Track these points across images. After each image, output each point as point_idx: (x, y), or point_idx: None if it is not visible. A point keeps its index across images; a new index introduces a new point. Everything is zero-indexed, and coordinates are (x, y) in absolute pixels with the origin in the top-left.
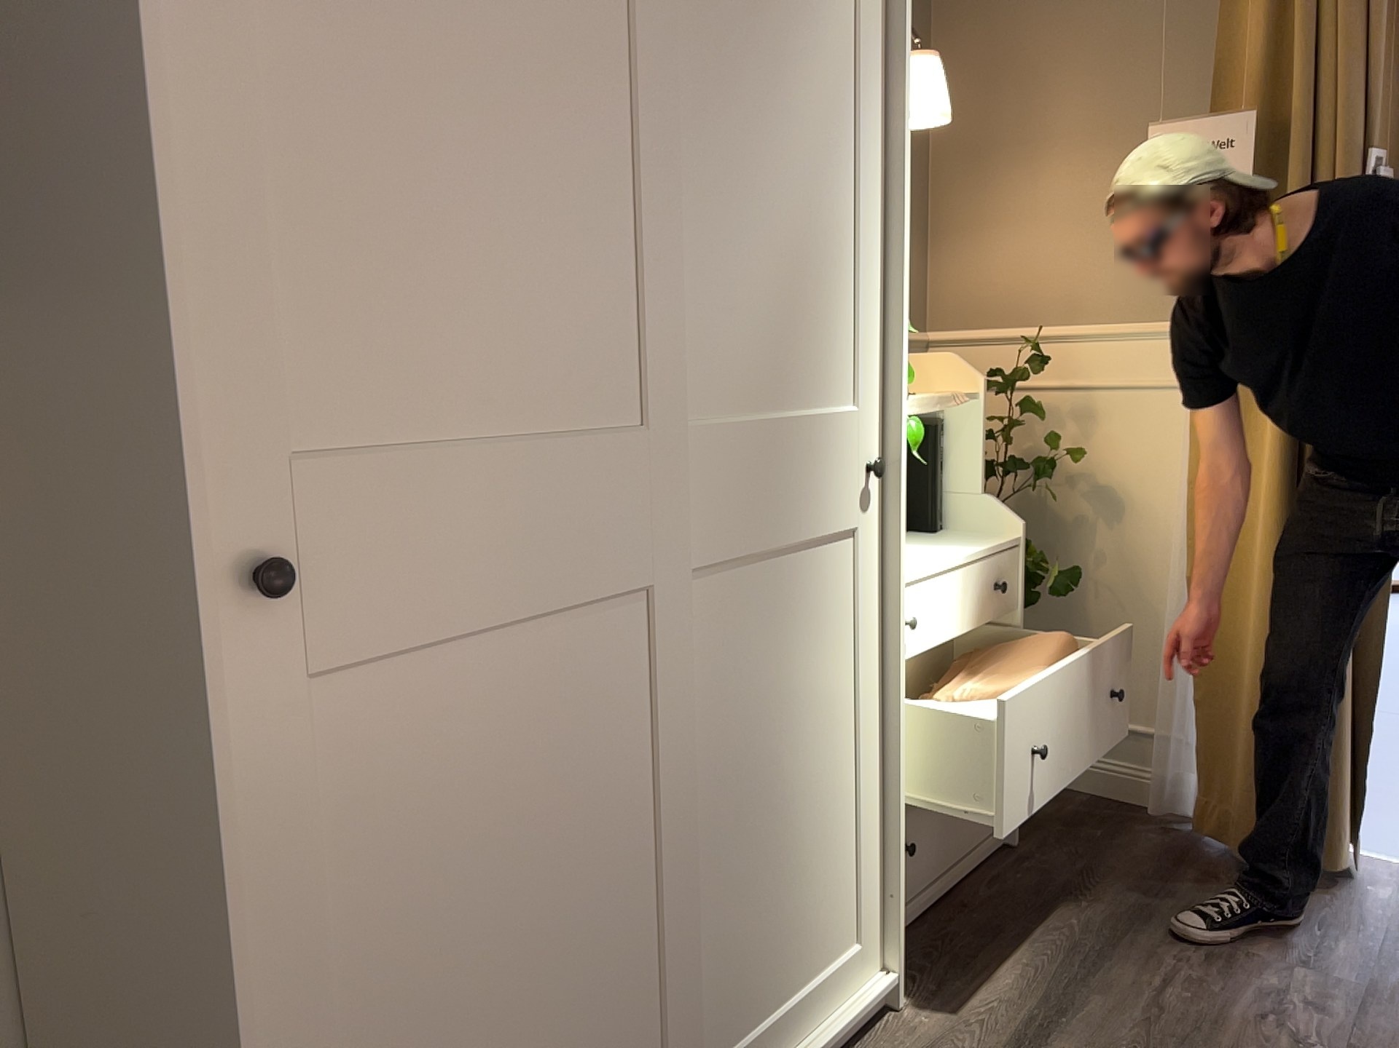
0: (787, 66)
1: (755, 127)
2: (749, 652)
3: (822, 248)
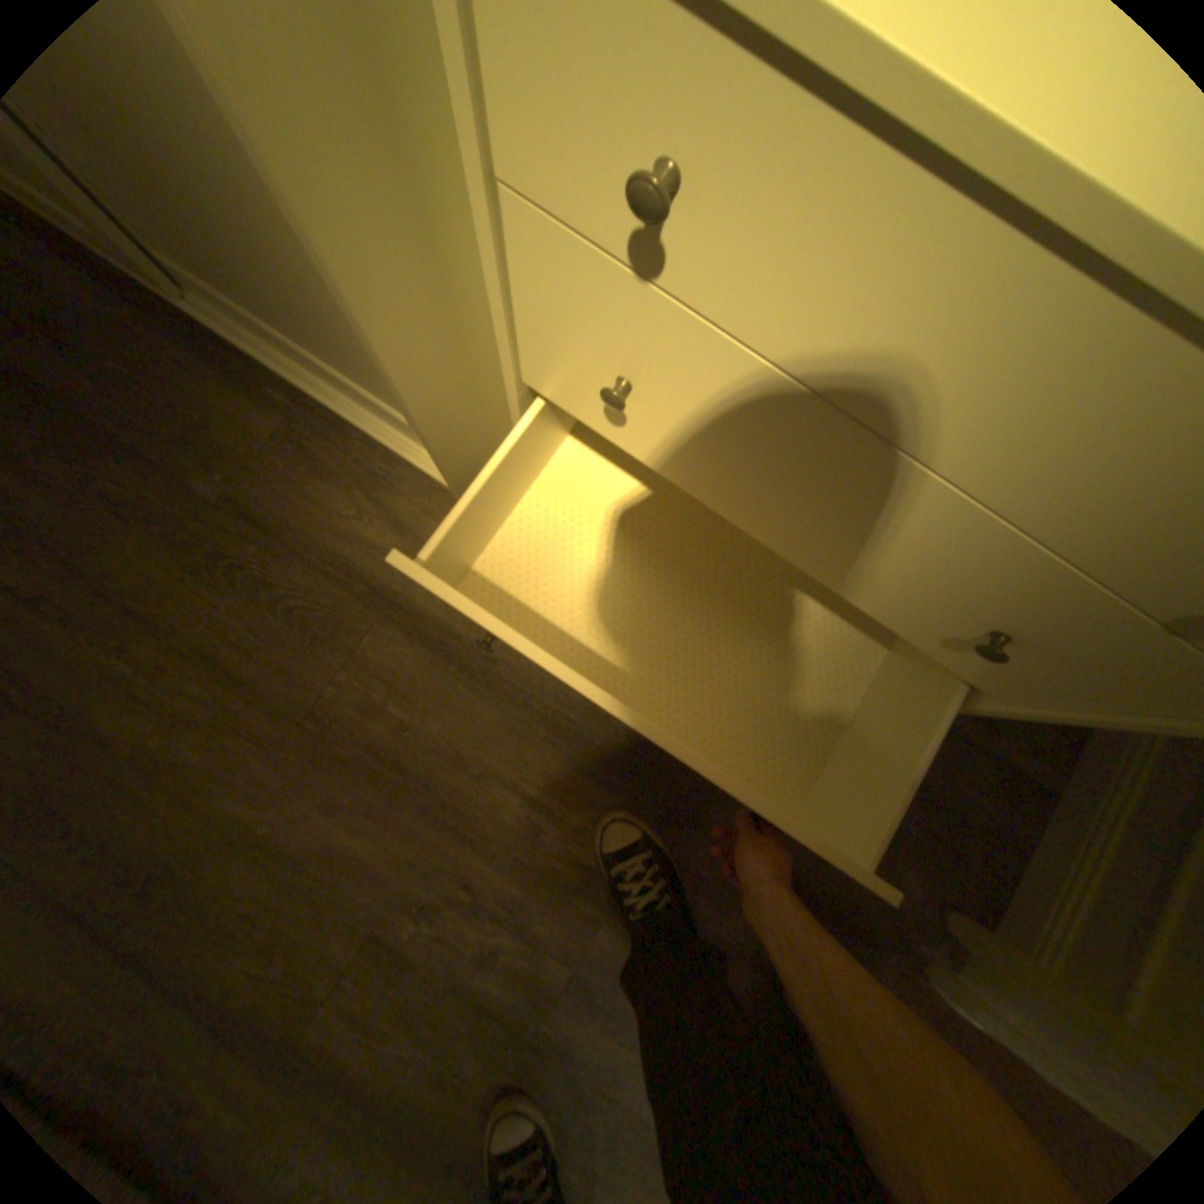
0: None
1: None
2: None
3: None
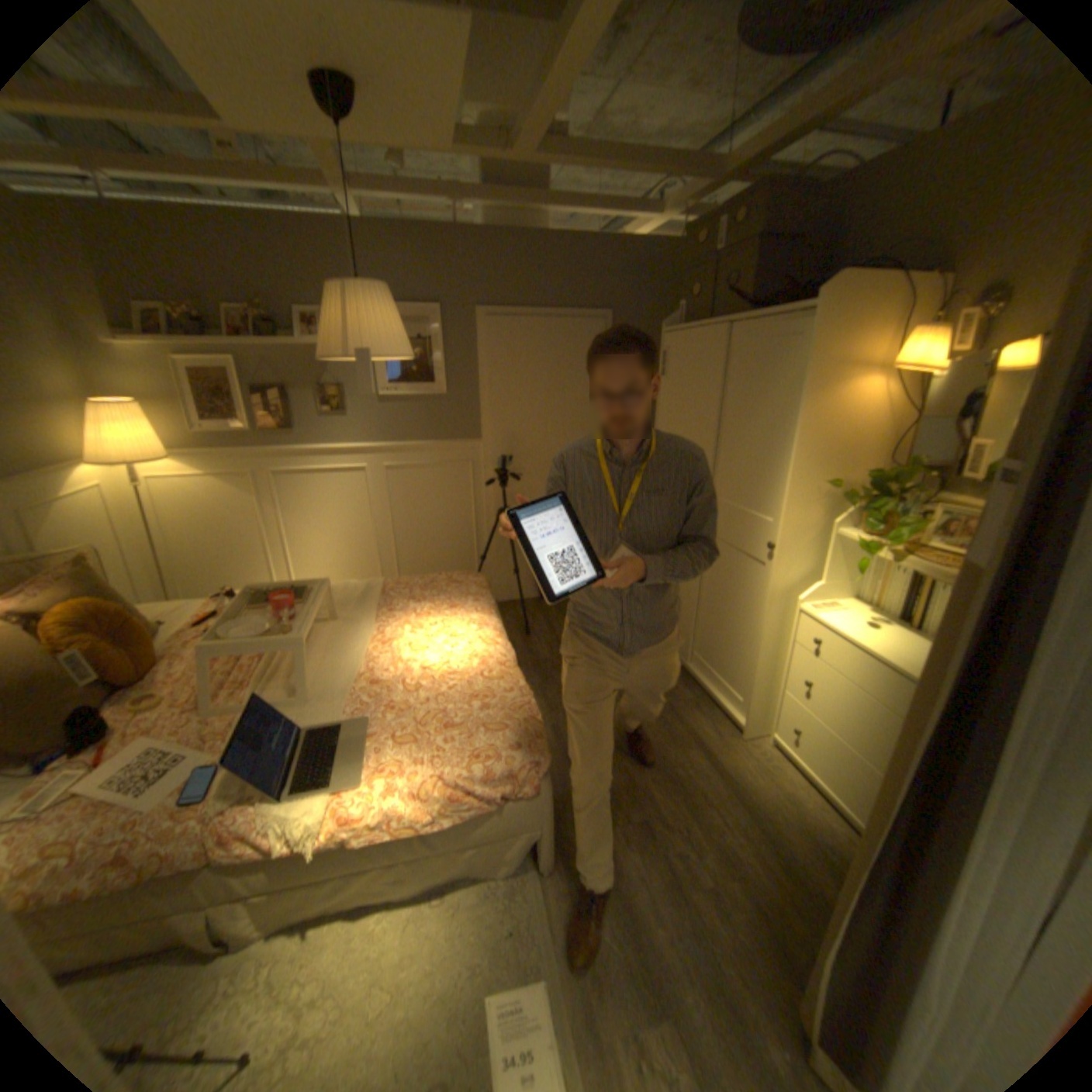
0: (763, 393)
1: (748, 416)
2: (722, 569)
3: (769, 457)
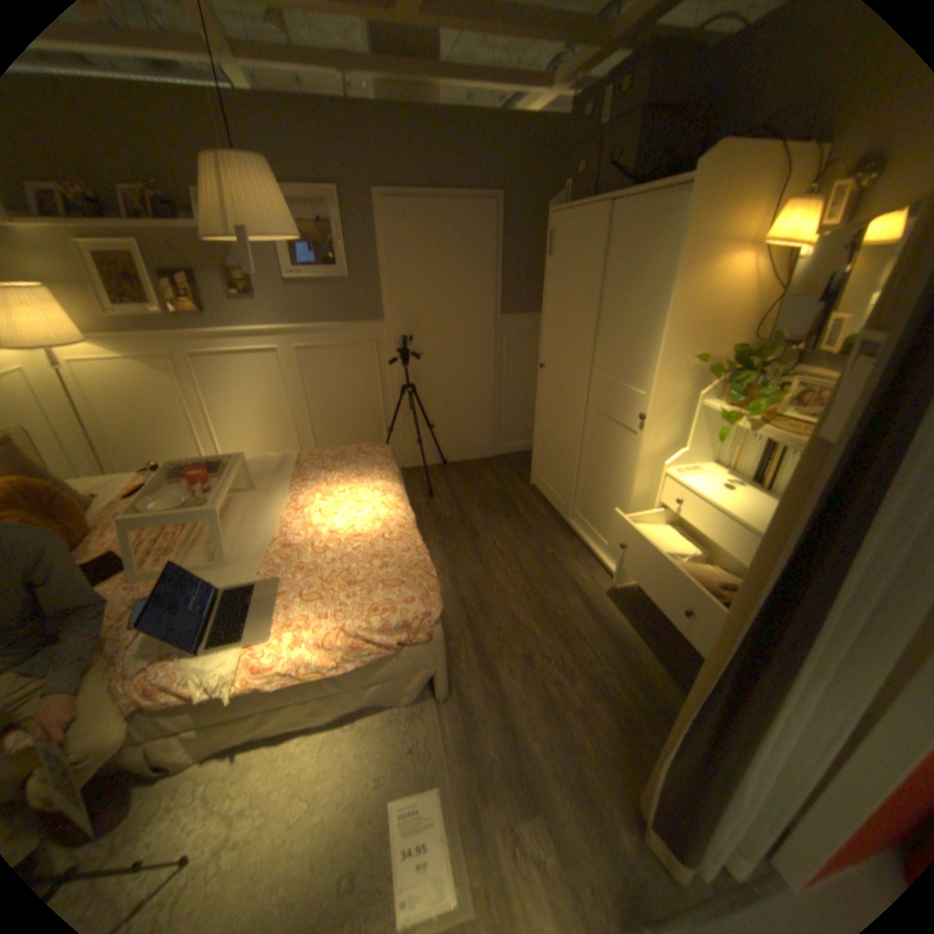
0: (640, 271)
1: (626, 293)
2: (600, 437)
3: (643, 333)
